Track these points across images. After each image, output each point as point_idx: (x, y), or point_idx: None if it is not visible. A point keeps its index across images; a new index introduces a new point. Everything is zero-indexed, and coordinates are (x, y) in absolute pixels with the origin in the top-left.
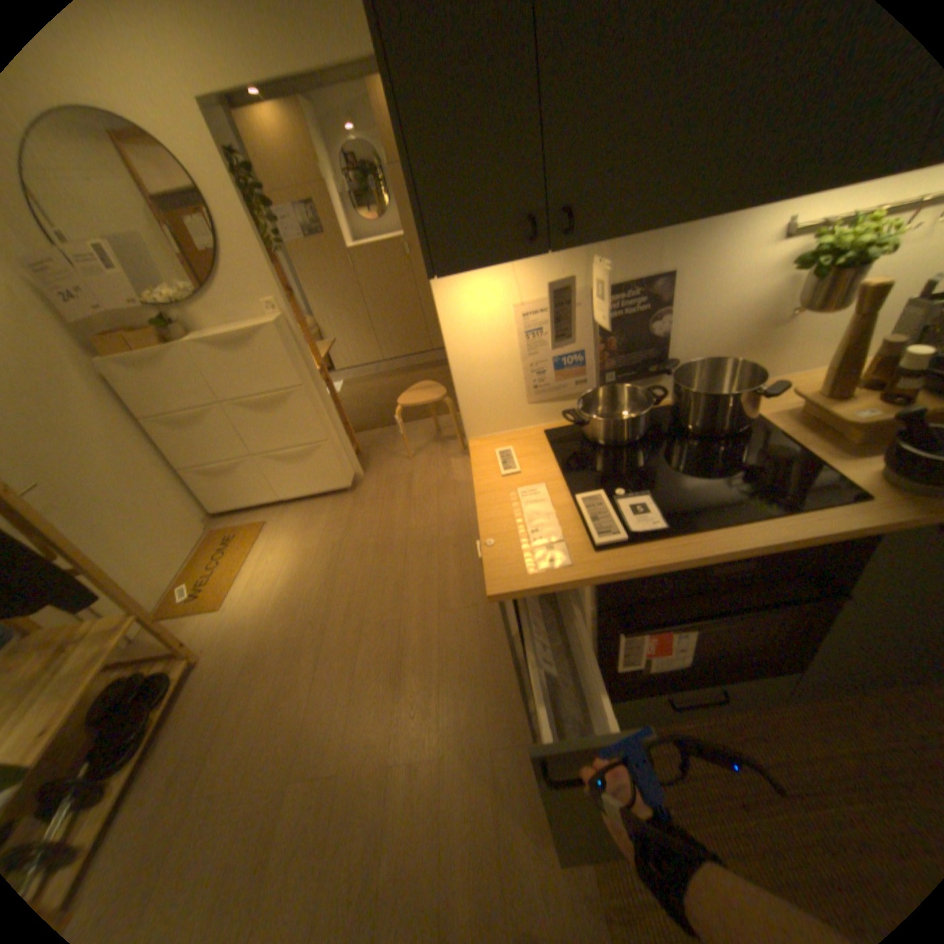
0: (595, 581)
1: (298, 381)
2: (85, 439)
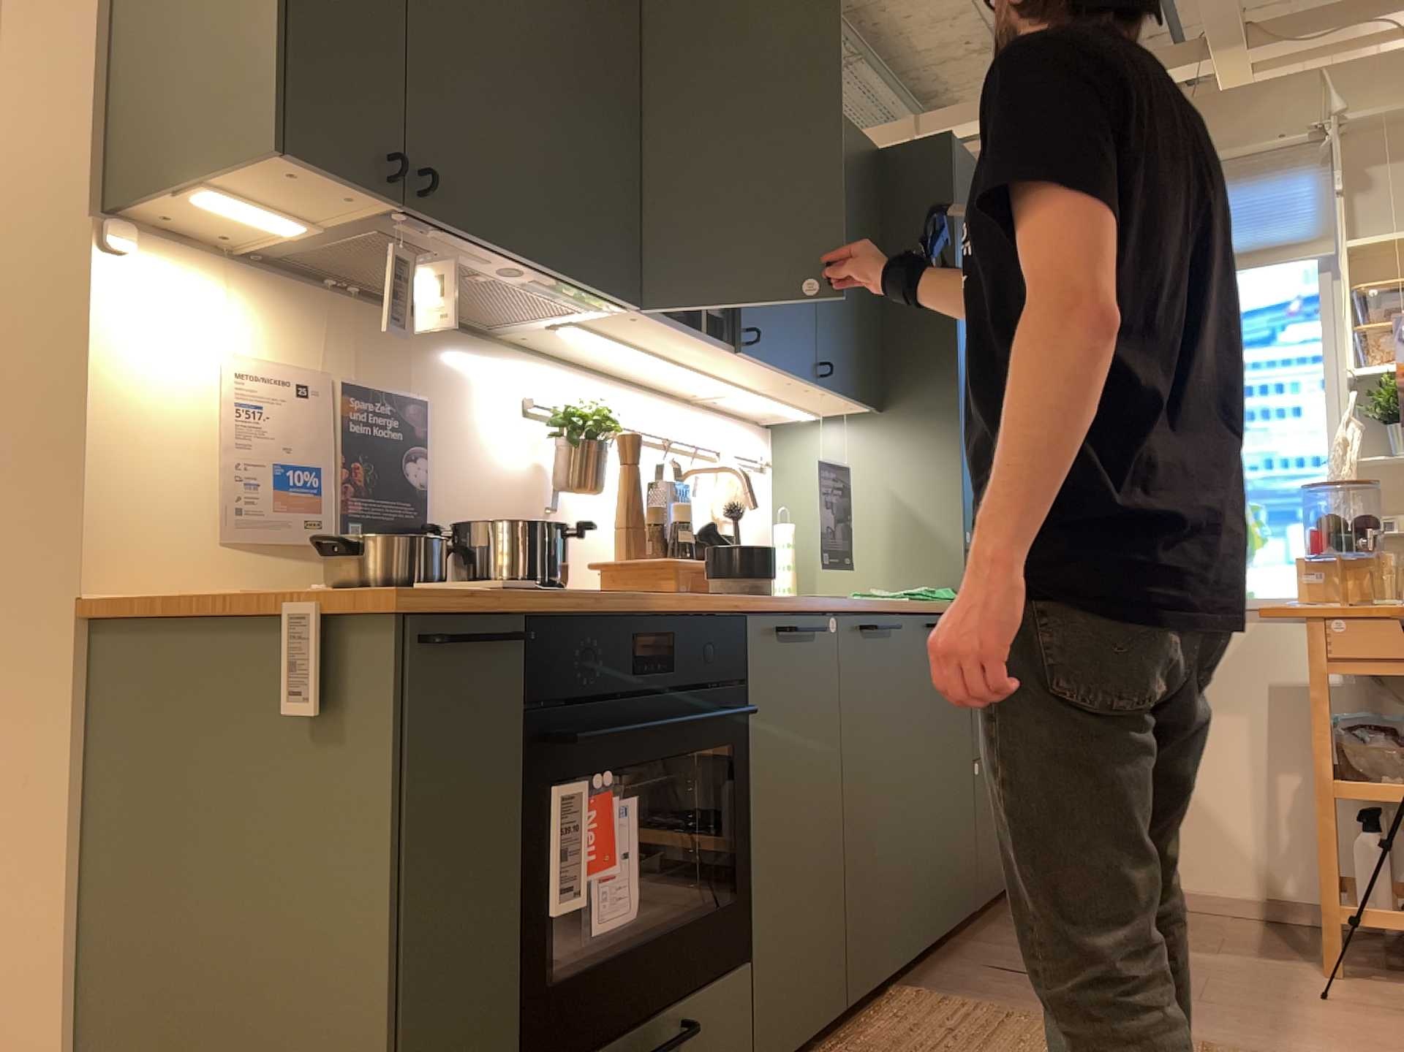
0: (528, 601)
1: None
2: None
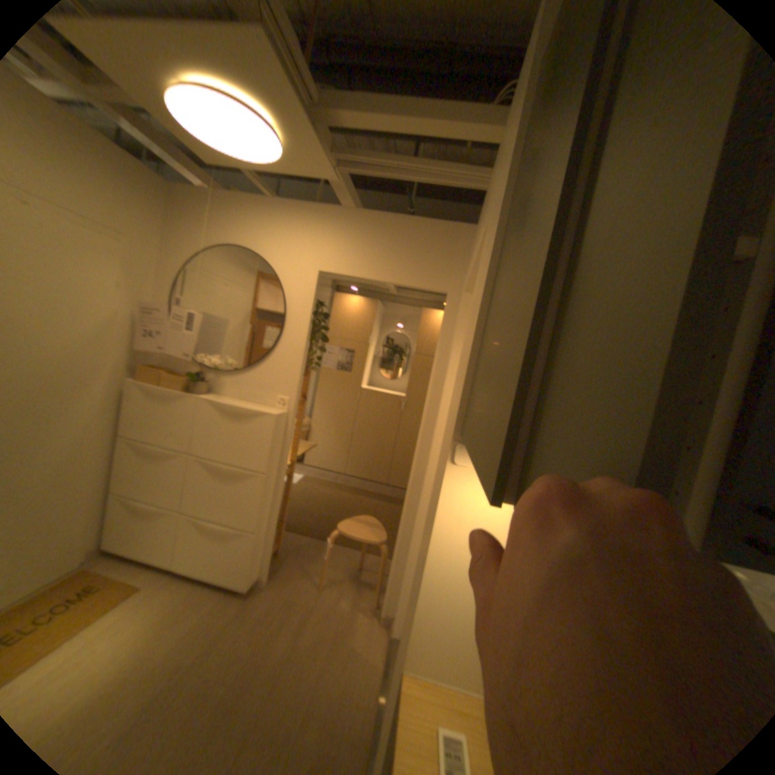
0: None
1: (267, 470)
2: (60, 434)
